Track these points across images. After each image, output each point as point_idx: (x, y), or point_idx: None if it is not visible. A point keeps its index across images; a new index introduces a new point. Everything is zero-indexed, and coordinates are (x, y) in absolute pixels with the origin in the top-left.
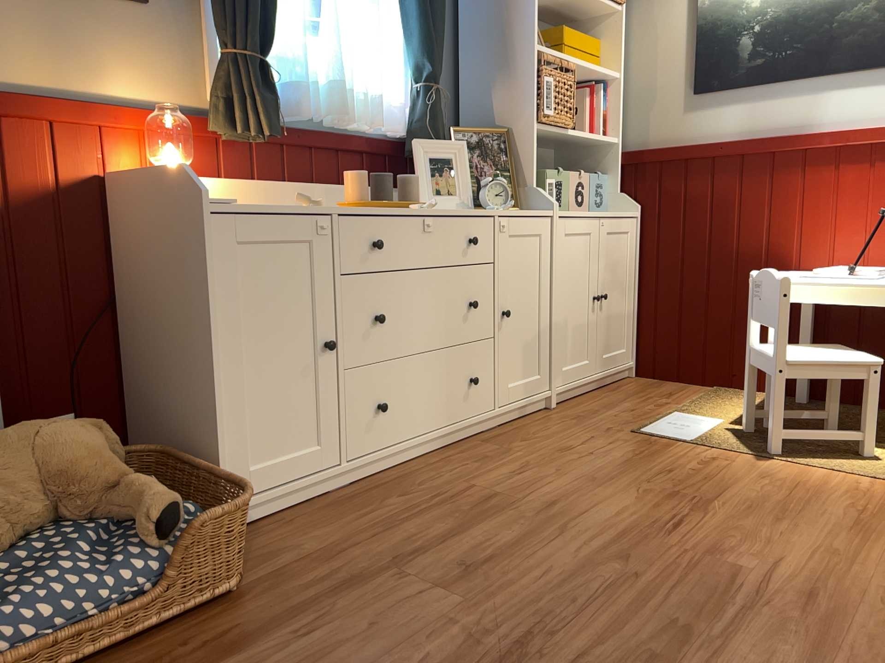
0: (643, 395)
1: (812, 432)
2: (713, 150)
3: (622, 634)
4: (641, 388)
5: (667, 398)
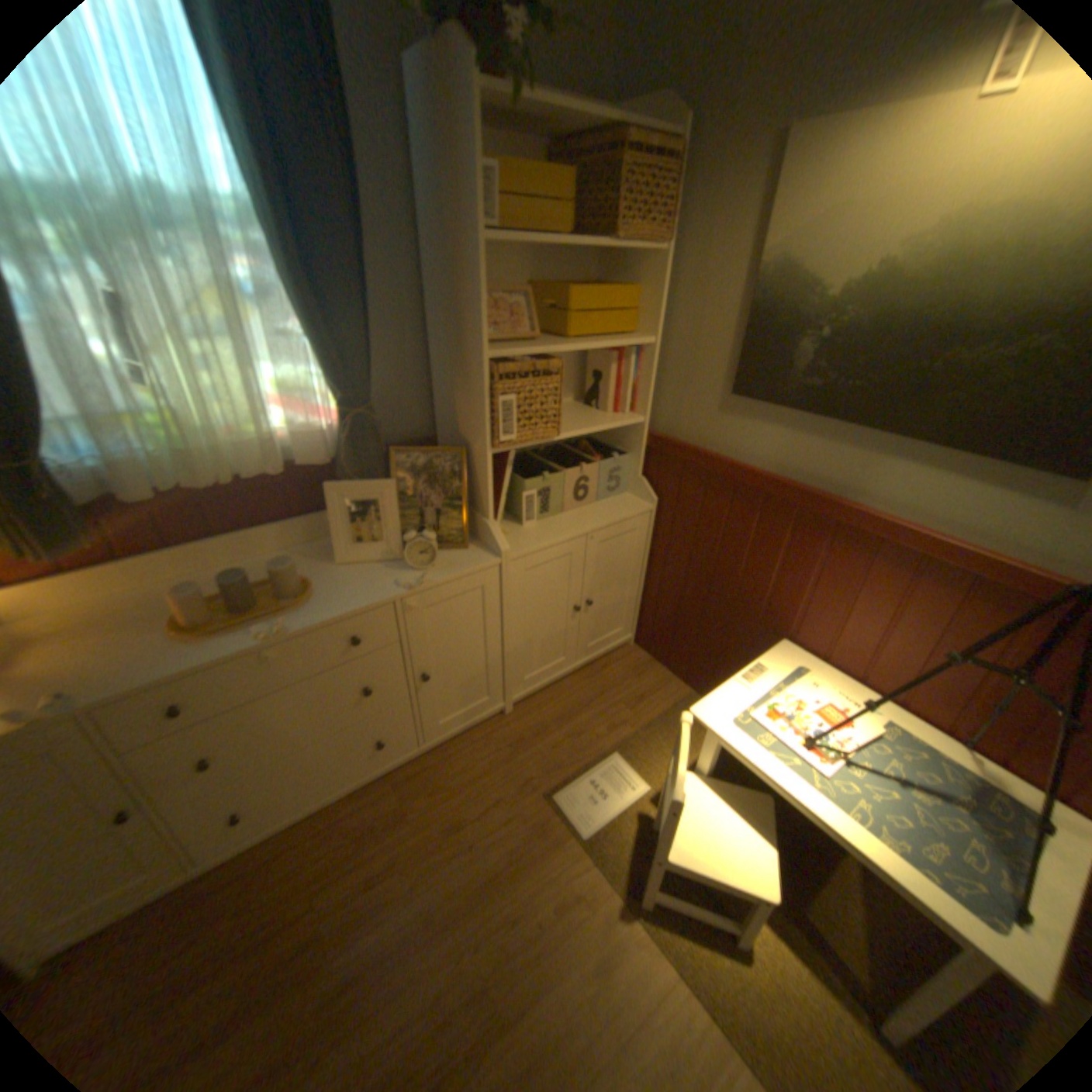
0: (614, 696)
1: (688, 915)
2: (738, 475)
3: None
4: (621, 678)
5: (631, 711)
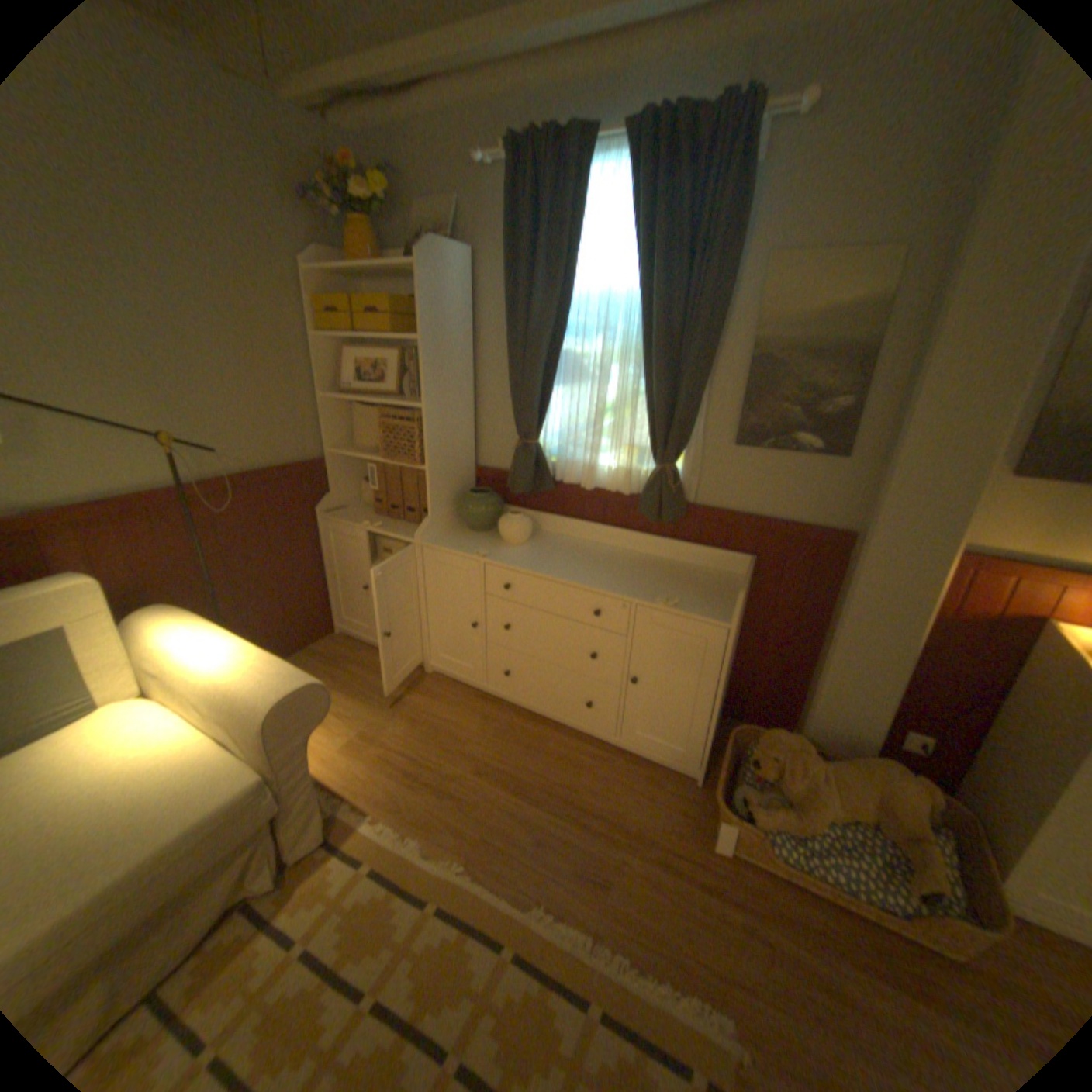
0: None
1: None
2: None
3: None
4: None
5: None
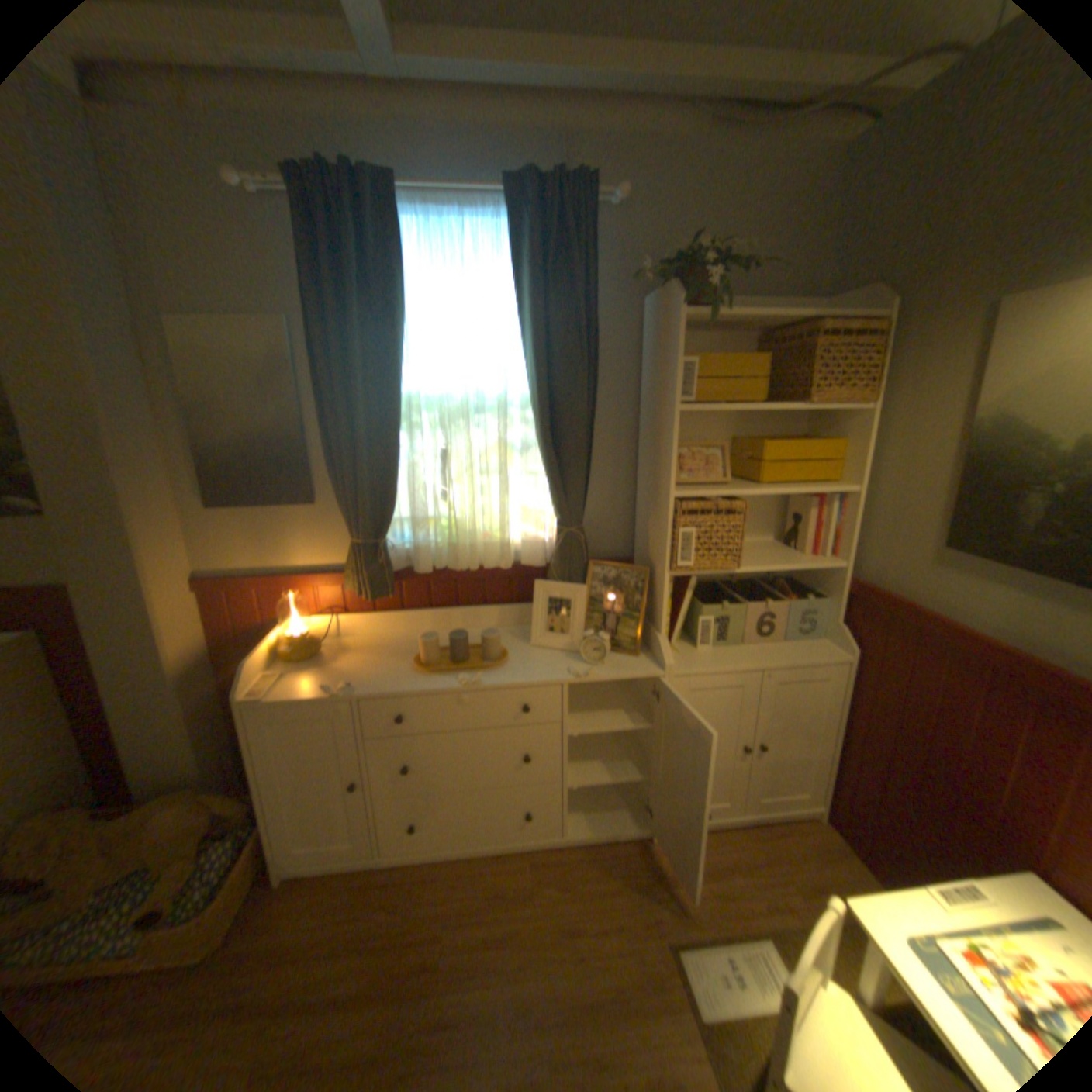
0: (786, 875)
1: None
2: (955, 638)
3: None
4: (802, 859)
5: (805, 903)
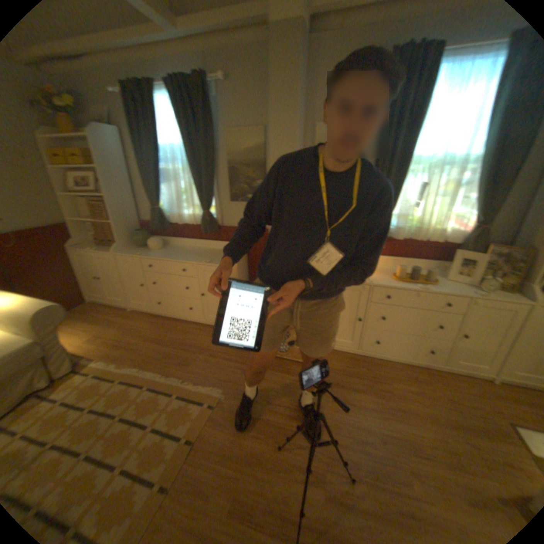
0: None
1: None
2: None
3: (343, 451)
4: None
5: None
